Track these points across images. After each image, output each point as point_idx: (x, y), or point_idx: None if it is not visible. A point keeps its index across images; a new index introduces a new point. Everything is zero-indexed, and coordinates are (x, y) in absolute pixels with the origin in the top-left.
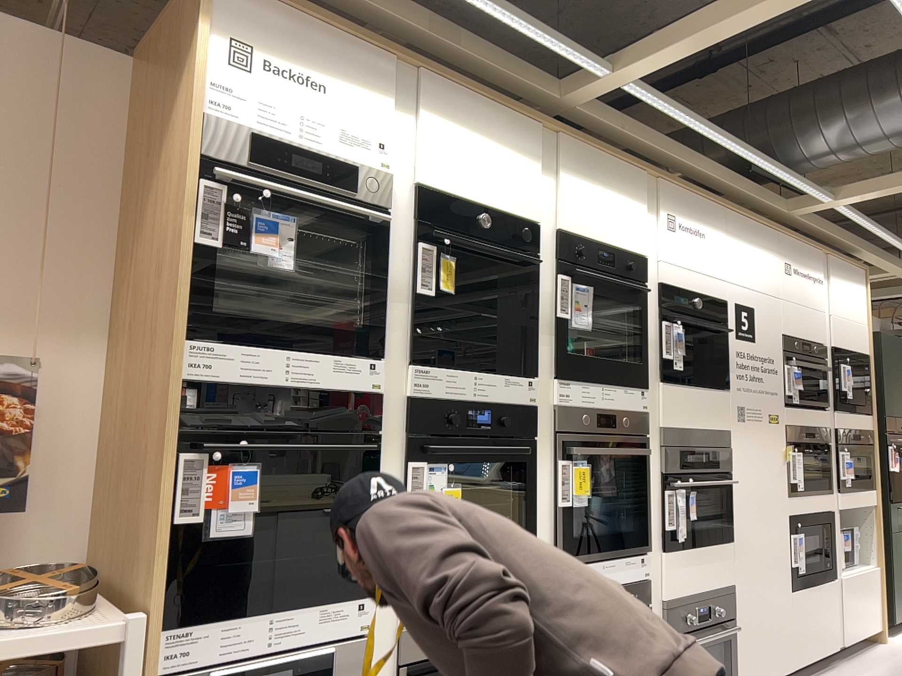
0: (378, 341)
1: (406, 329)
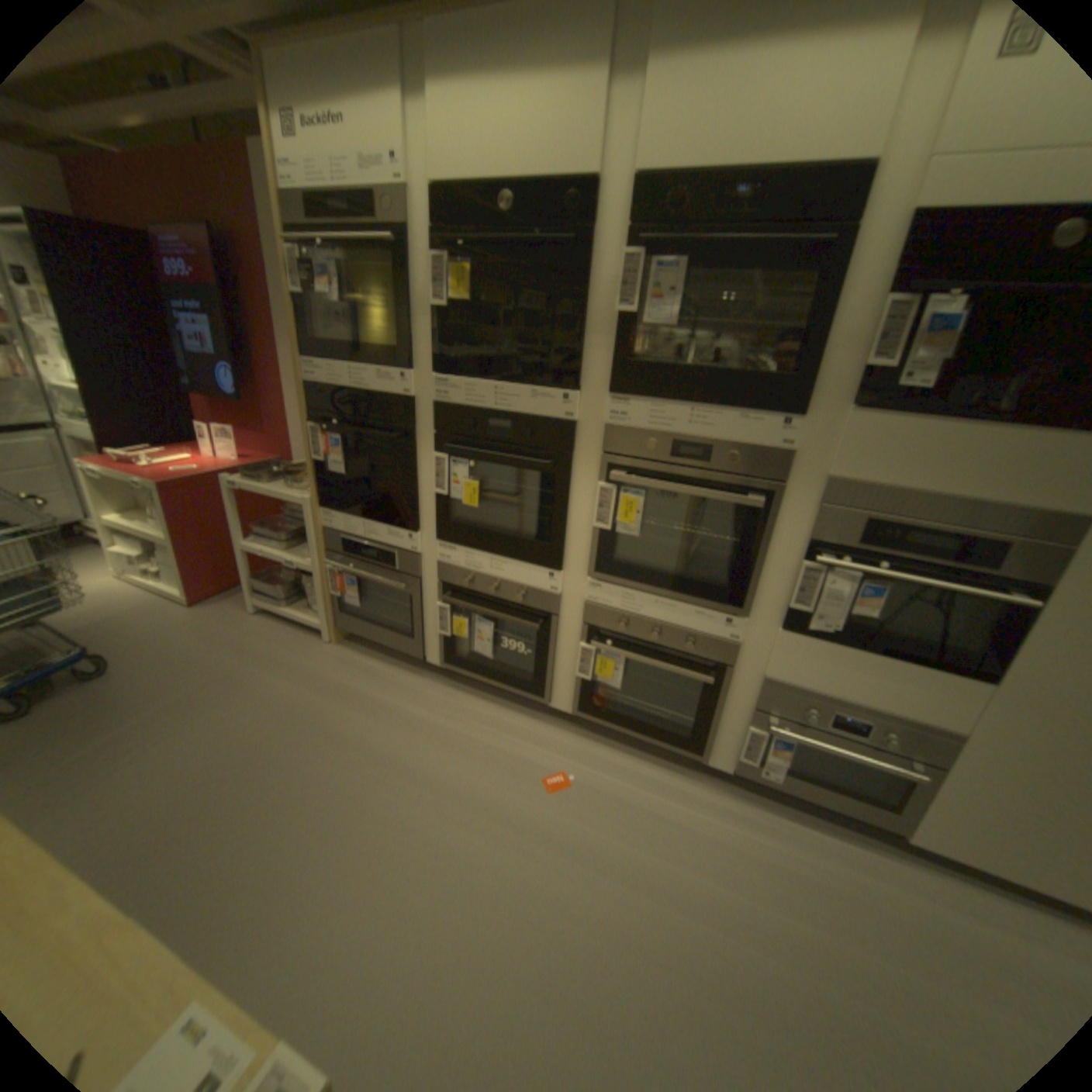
0: (403, 356)
1: (429, 344)
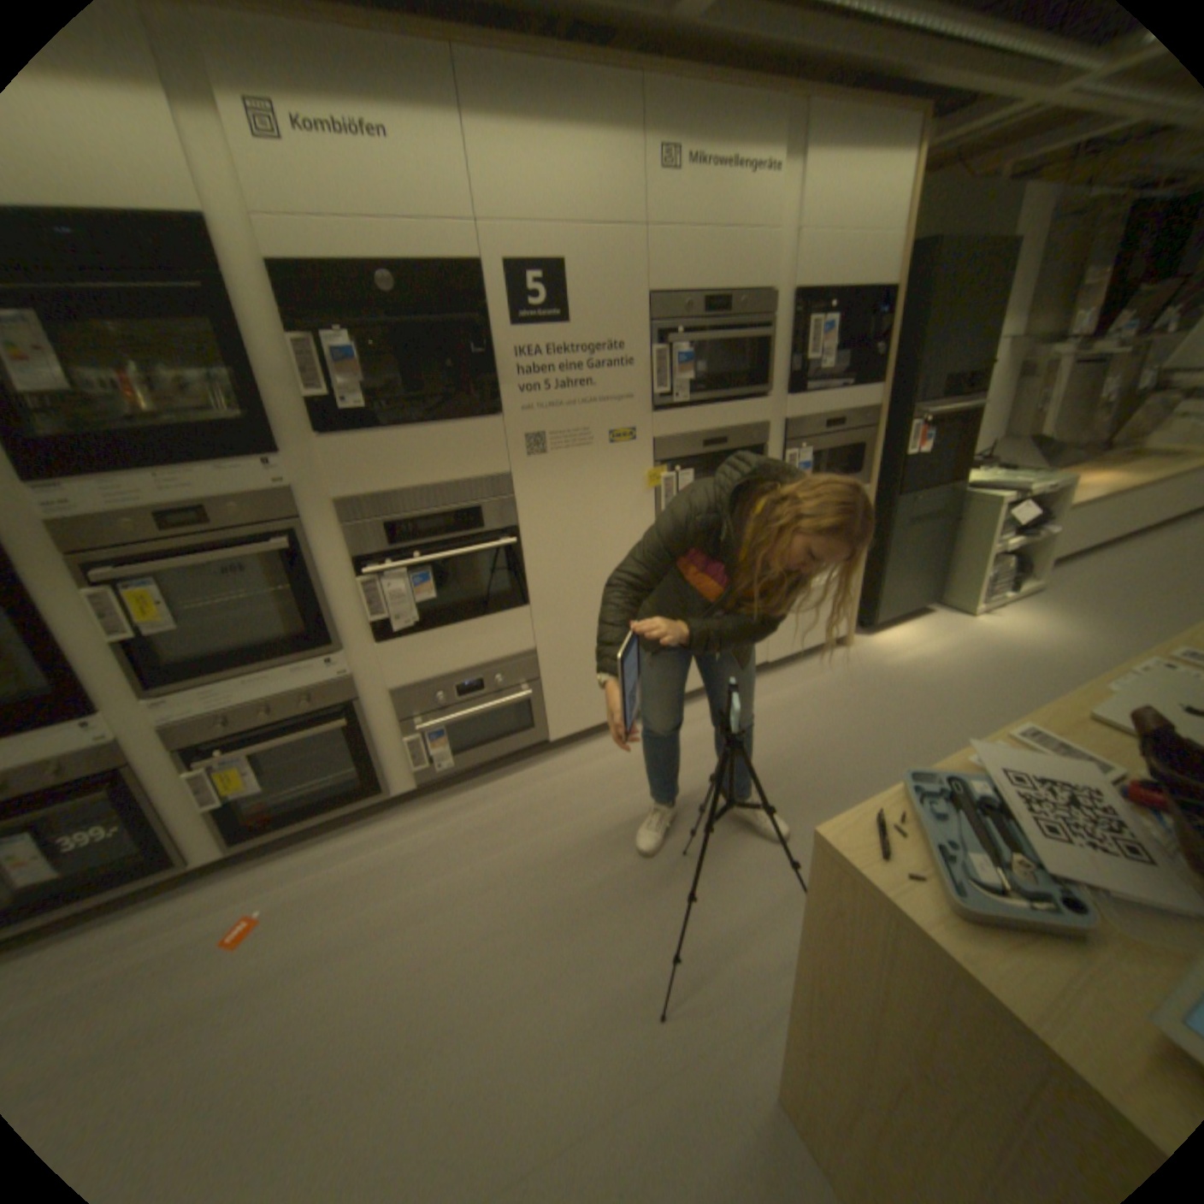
0: None
1: None
